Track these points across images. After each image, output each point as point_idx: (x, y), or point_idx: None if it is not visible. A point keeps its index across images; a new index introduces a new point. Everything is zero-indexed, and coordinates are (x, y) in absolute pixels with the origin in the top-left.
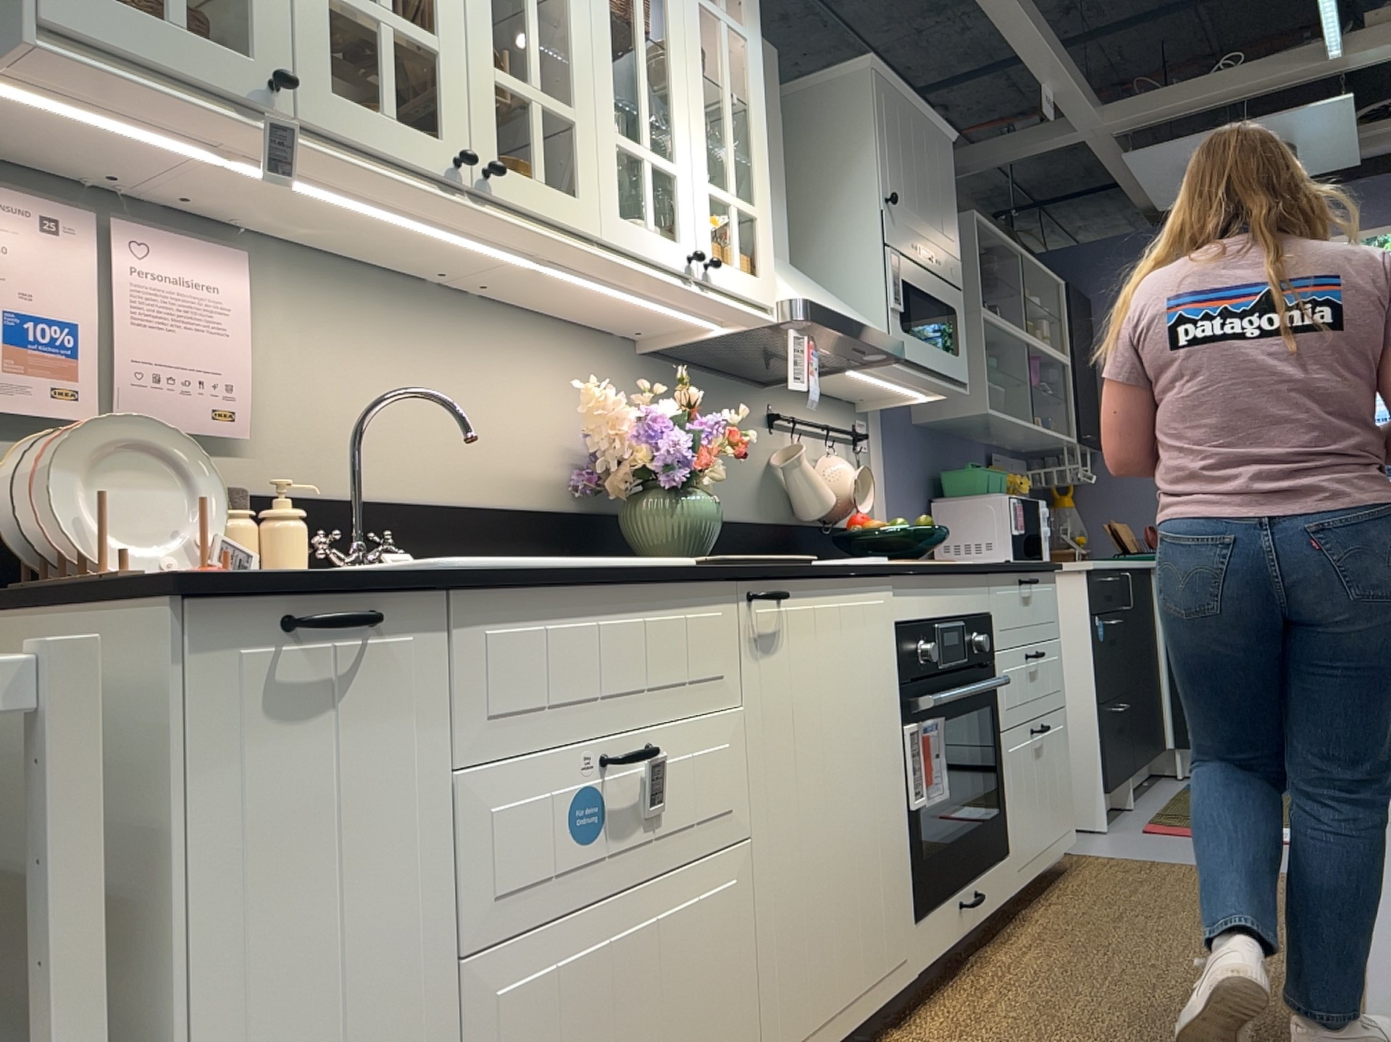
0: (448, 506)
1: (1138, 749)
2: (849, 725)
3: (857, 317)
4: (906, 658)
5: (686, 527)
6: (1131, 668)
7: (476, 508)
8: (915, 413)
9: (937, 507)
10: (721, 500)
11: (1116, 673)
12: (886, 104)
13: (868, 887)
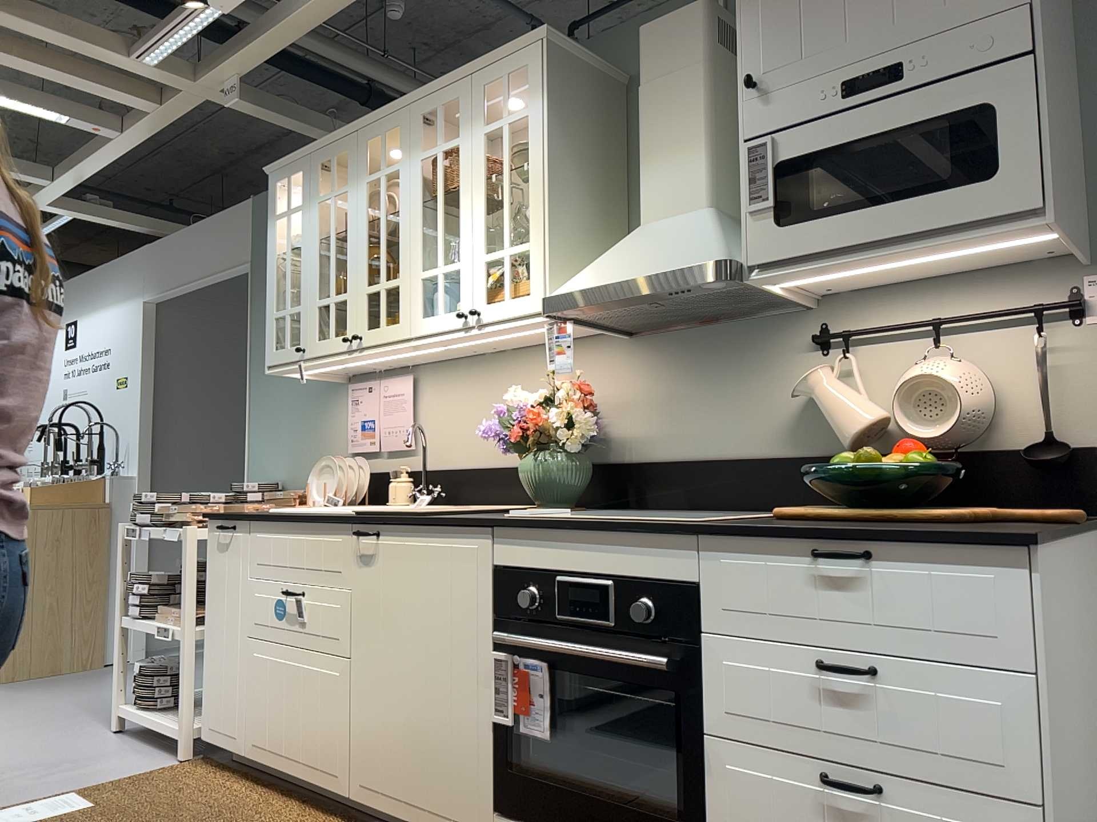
0: (488, 468)
1: None
2: (427, 626)
3: (649, 267)
4: (502, 597)
5: (526, 480)
6: None
7: (502, 467)
8: None
9: None
10: (723, 440)
11: None
12: None
13: (435, 744)
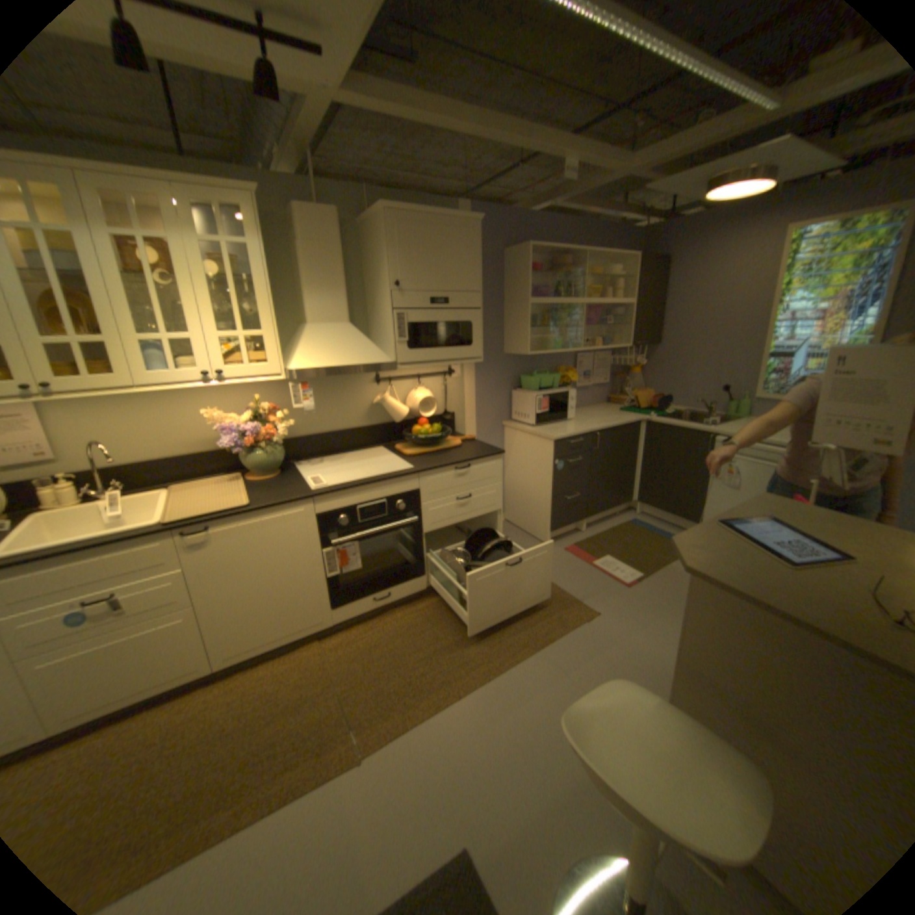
0: (163, 459)
1: (591, 509)
2: (270, 559)
3: (353, 360)
4: (324, 526)
5: (254, 464)
6: (594, 475)
7: (178, 457)
8: (504, 348)
9: (513, 392)
10: (337, 423)
11: (572, 482)
12: (396, 225)
13: (287, 607)
